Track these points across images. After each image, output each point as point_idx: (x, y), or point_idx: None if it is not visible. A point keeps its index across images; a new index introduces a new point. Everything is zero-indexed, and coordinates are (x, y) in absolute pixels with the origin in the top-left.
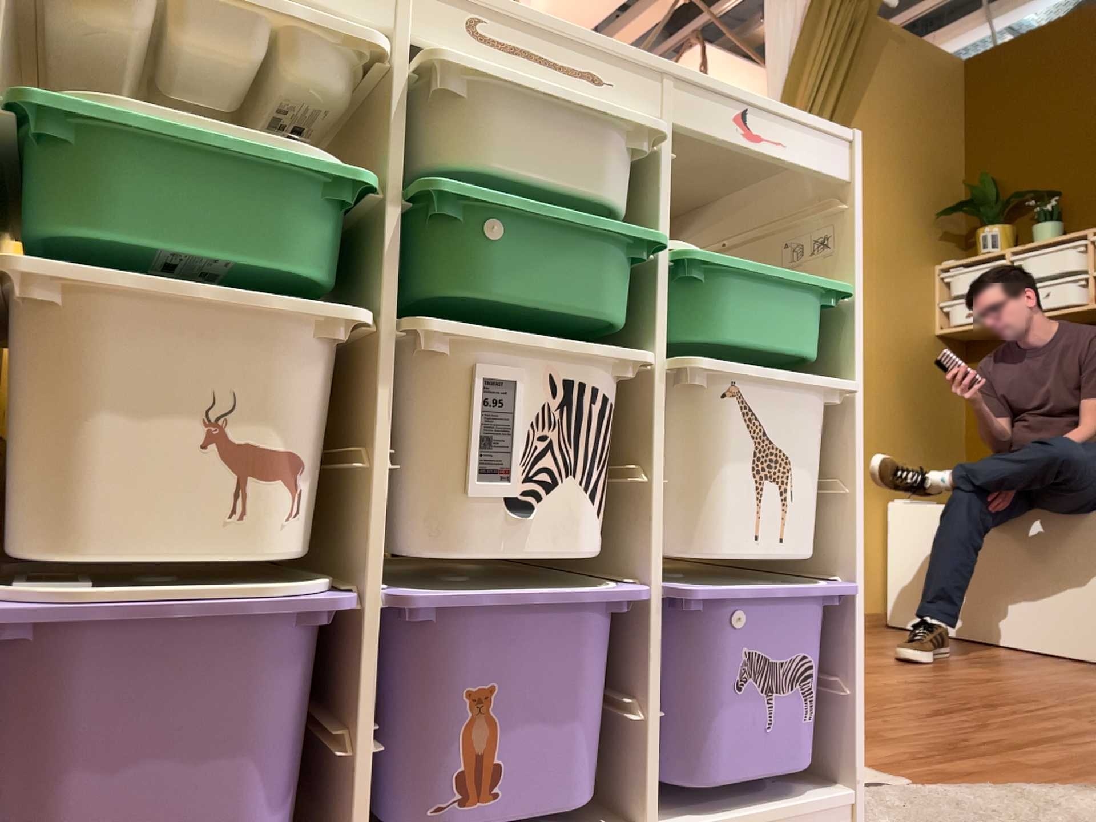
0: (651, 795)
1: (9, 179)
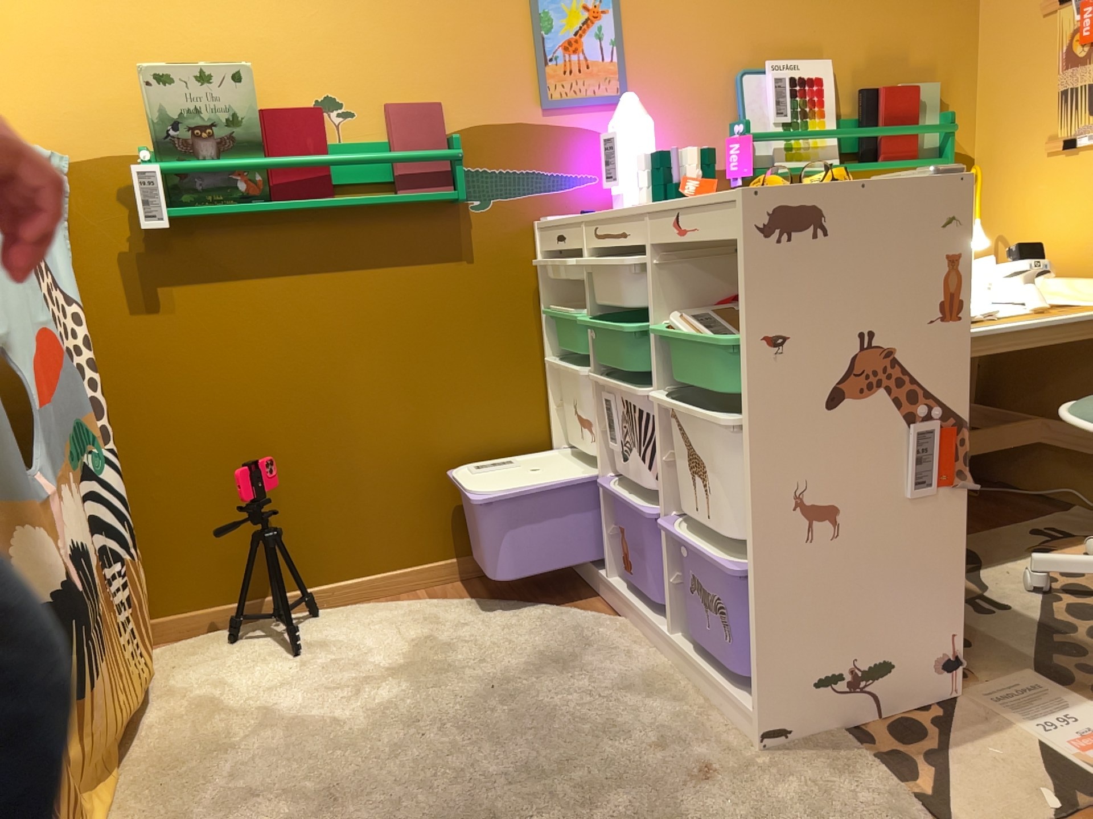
0: (674, 624)
1: (550, 328)
